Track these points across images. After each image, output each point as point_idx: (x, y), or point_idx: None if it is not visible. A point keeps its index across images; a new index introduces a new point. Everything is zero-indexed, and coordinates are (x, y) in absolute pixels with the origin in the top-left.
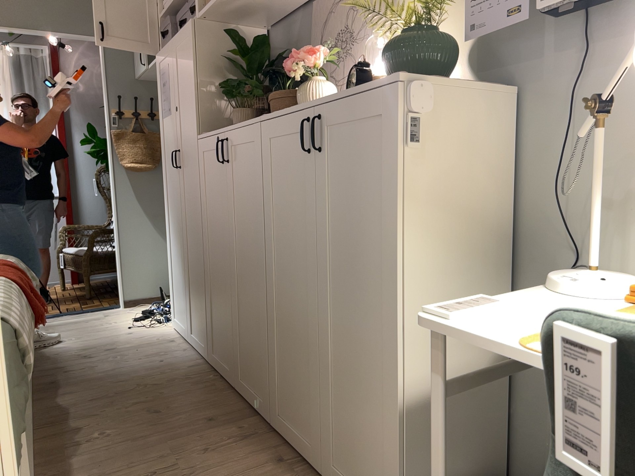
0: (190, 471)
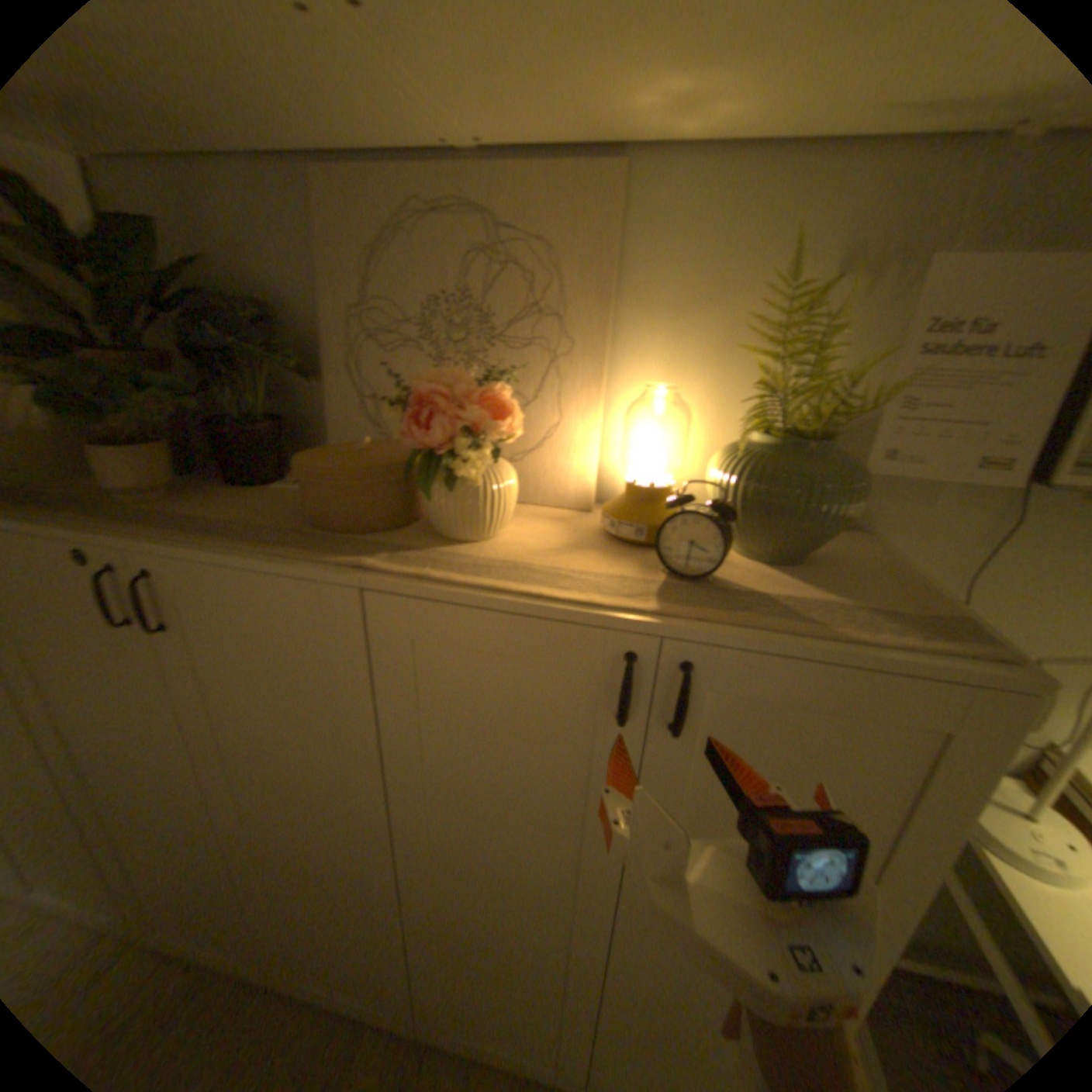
0: None
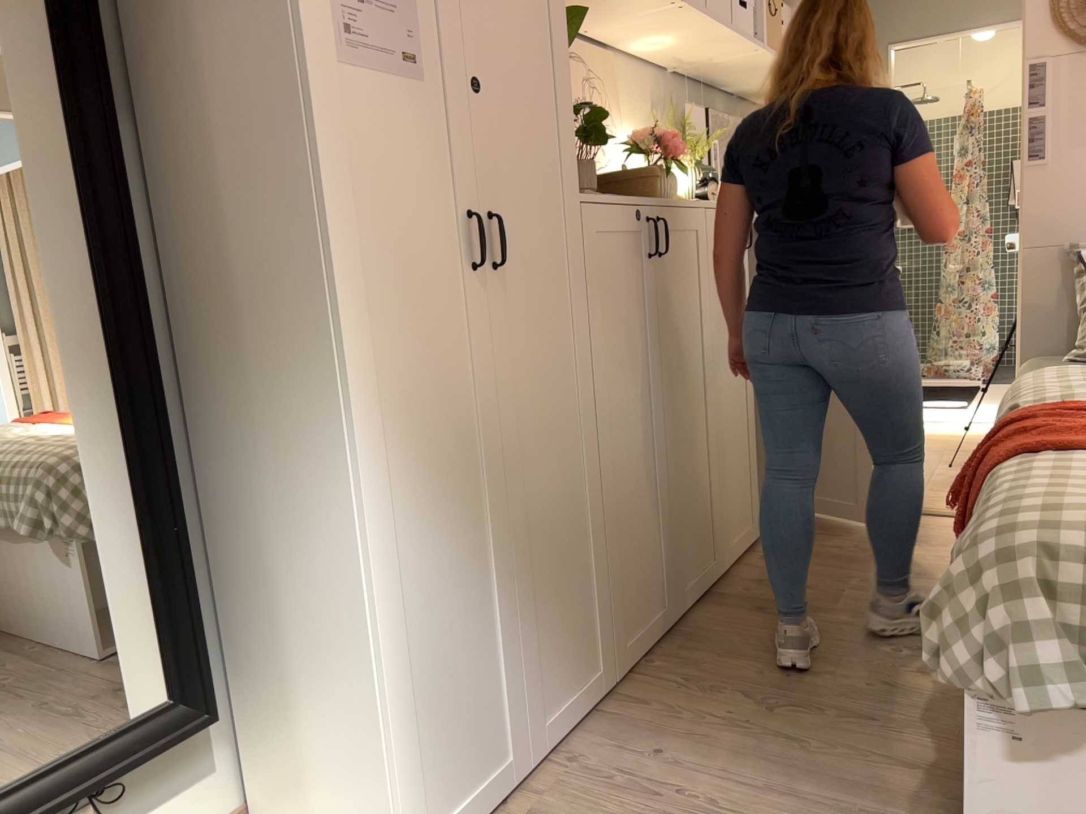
0: (839, 583)
